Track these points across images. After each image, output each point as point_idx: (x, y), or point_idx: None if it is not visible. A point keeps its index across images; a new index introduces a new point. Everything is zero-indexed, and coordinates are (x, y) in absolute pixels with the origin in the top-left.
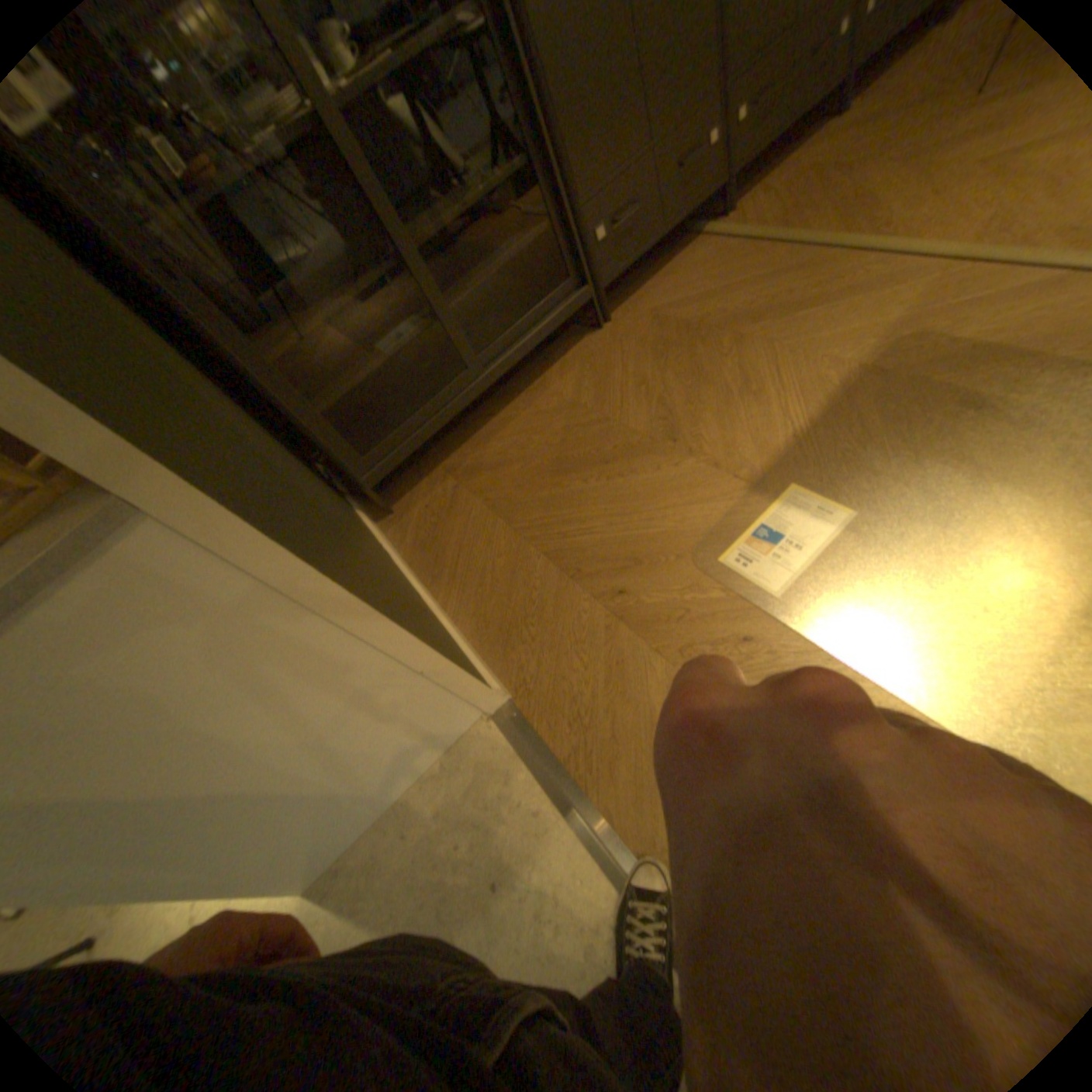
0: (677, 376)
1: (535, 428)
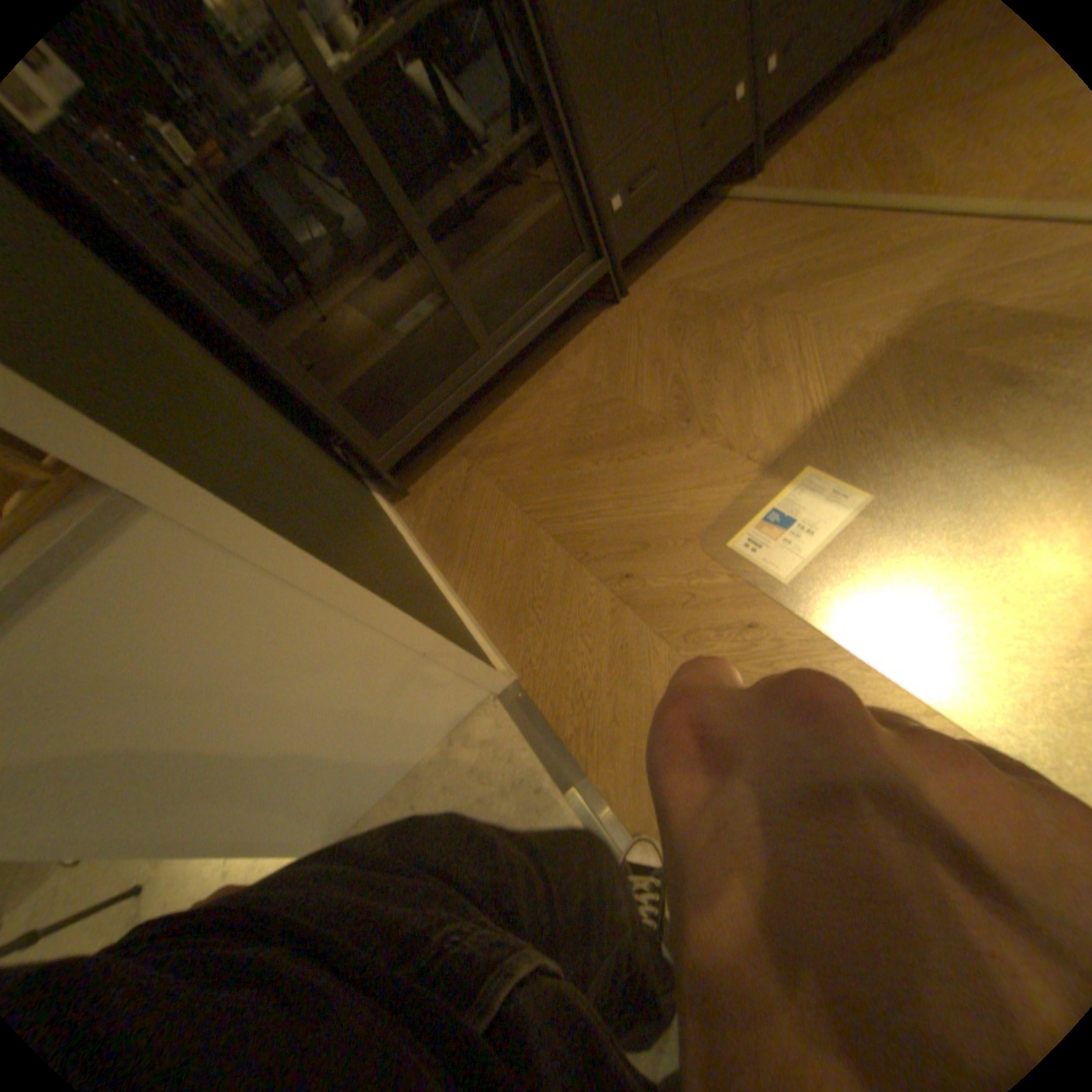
0: (693, 354)
1: (548, 409)
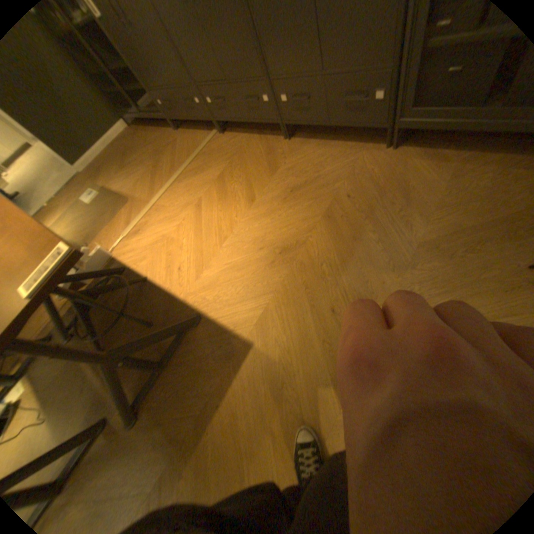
0: (141, 159)
1: (140, 139)
